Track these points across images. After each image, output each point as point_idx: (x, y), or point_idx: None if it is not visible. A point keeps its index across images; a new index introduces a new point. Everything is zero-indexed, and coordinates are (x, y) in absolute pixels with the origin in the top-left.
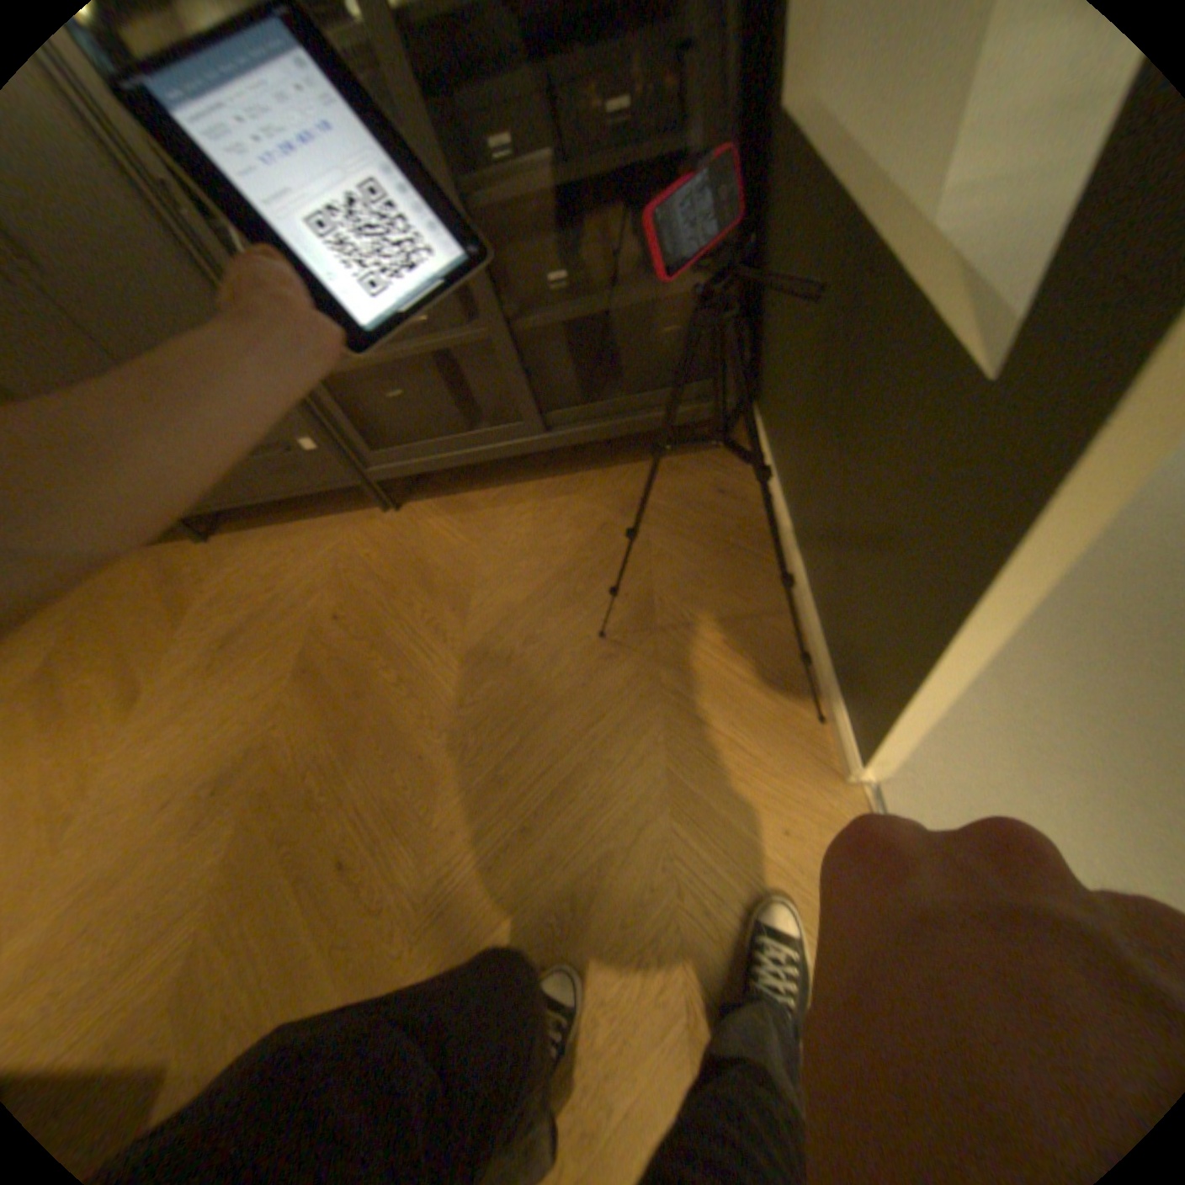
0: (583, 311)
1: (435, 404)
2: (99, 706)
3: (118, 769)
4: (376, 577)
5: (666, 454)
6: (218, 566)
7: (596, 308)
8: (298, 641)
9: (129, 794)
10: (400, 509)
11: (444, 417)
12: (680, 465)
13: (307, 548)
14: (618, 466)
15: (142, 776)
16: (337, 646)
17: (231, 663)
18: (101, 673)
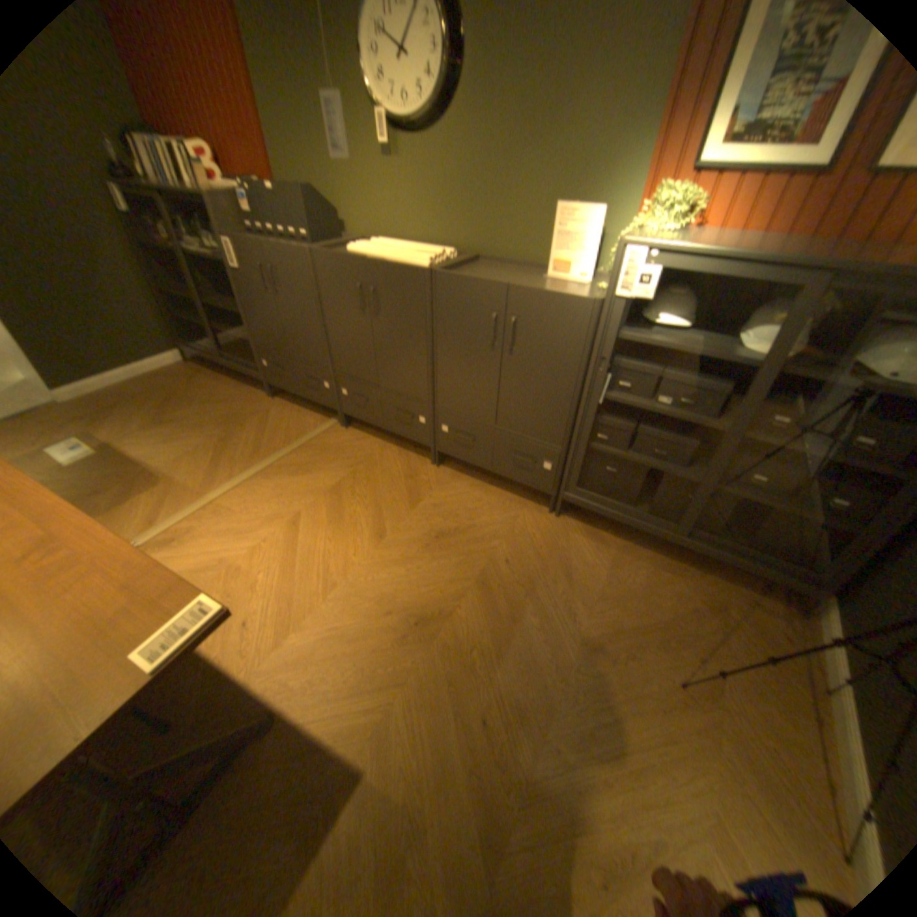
0: (763, 503)
1: (628, 487)
2: (362, 529)
3: (365, 573)
4: (535, 552)
5: (749, 590)
6: (442, 486)
7: (772, 506)
8: (481, 562)
9: (369, 592)
10: (558, 518)
11: (625, 493)
12: (757, 603)
13: (496, 508)
14: (712, 577)
15: (377, 586)
16: (504, 581)
17: (439, 550)
18: (366, 510)
